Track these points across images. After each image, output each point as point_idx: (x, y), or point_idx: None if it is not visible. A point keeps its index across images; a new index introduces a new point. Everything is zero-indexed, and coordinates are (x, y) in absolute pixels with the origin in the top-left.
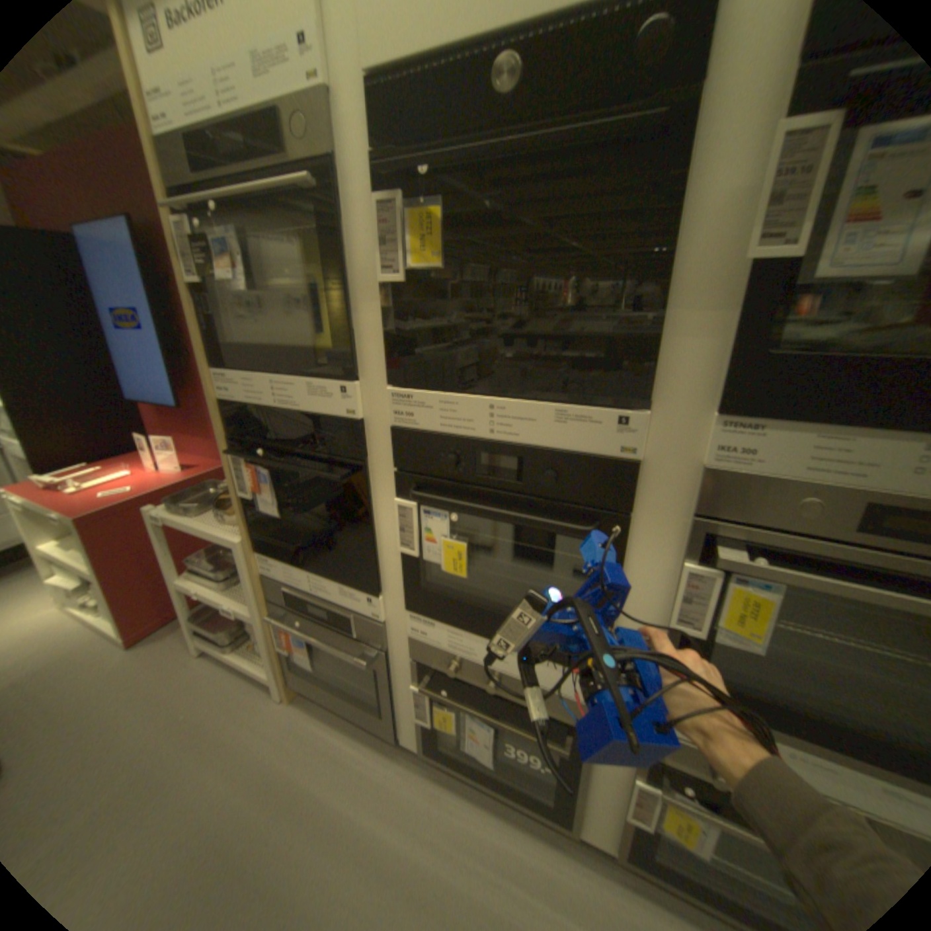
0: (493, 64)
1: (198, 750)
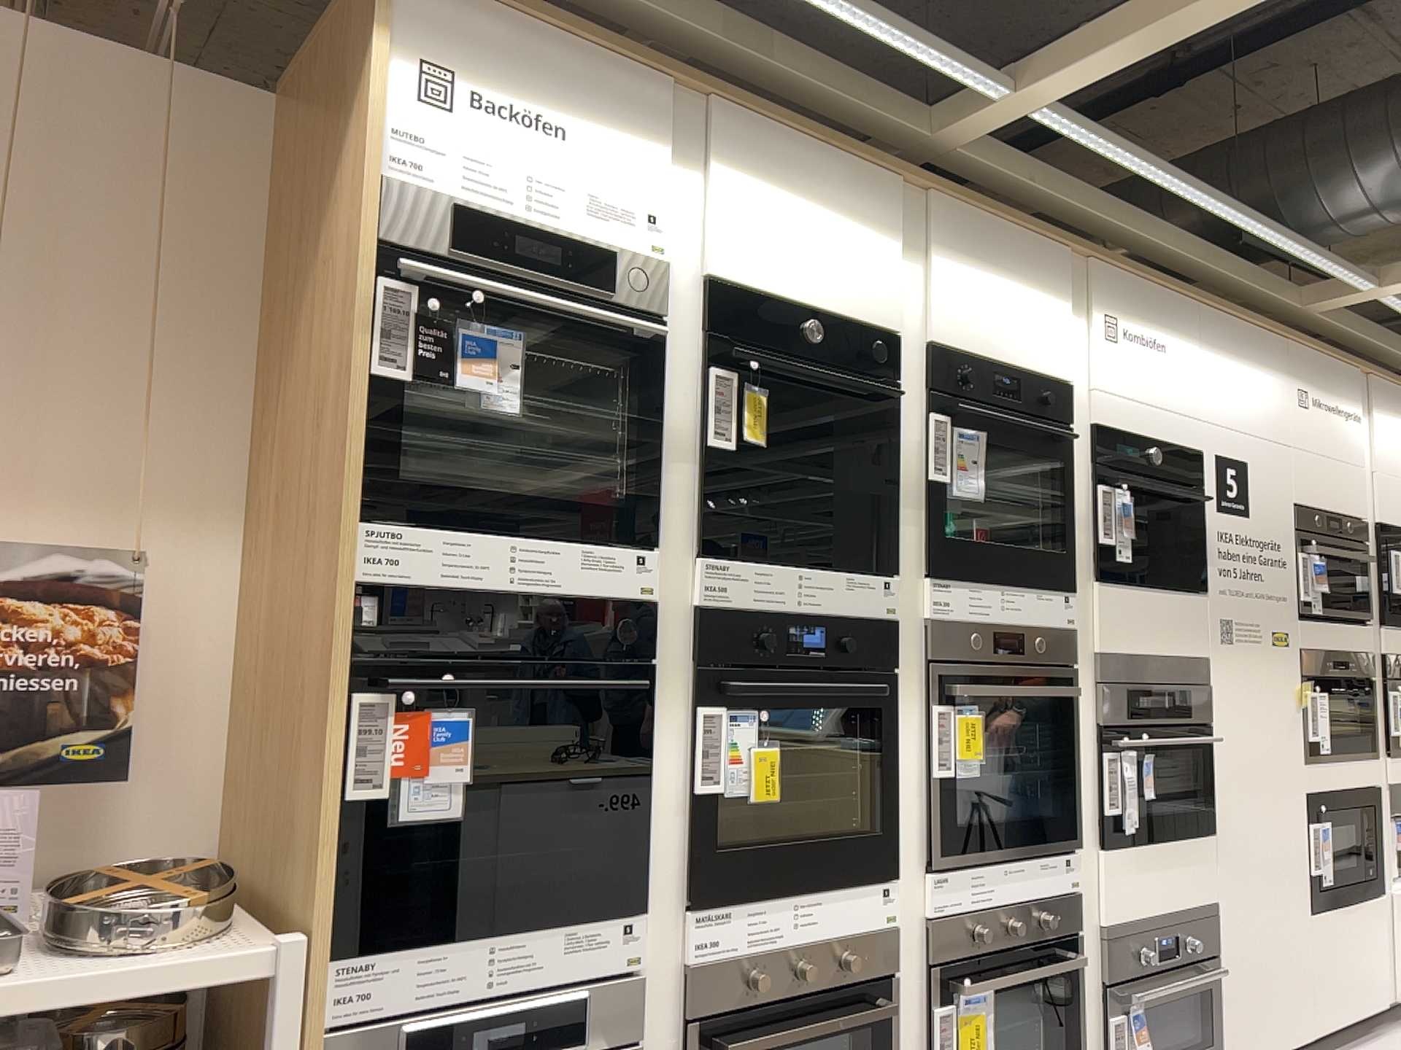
0: (803, 321)
1: None
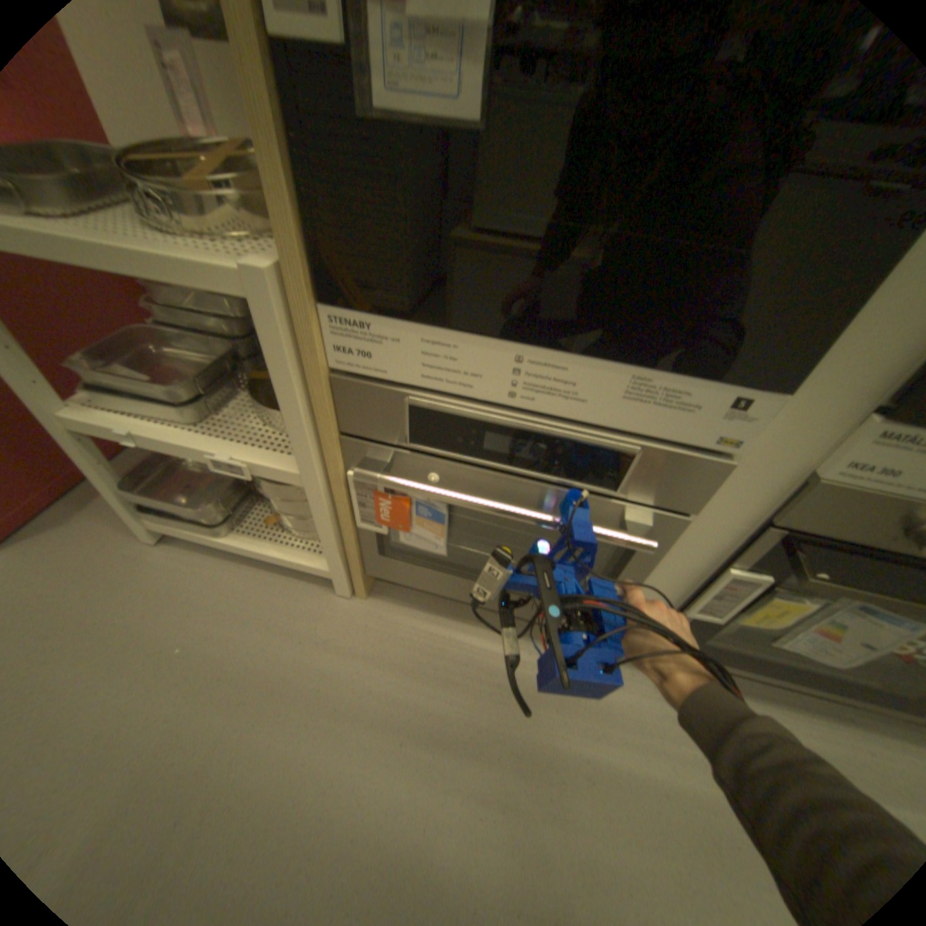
0: None
1: (239, 699)
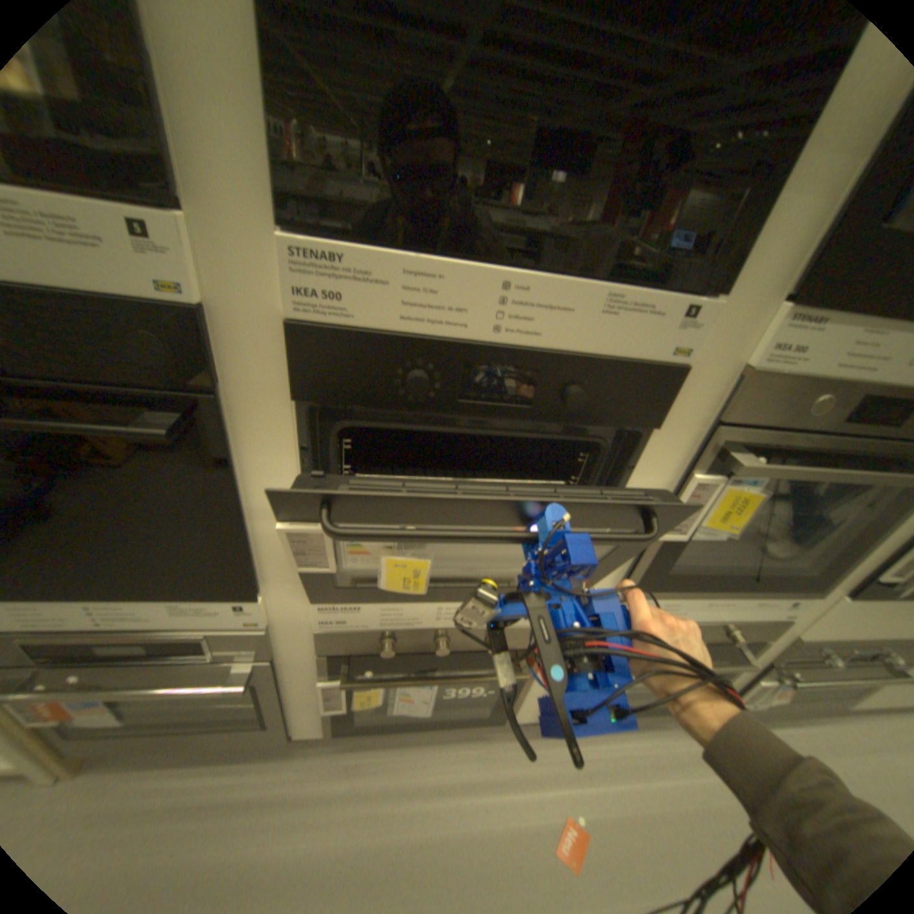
0: None
1: None
